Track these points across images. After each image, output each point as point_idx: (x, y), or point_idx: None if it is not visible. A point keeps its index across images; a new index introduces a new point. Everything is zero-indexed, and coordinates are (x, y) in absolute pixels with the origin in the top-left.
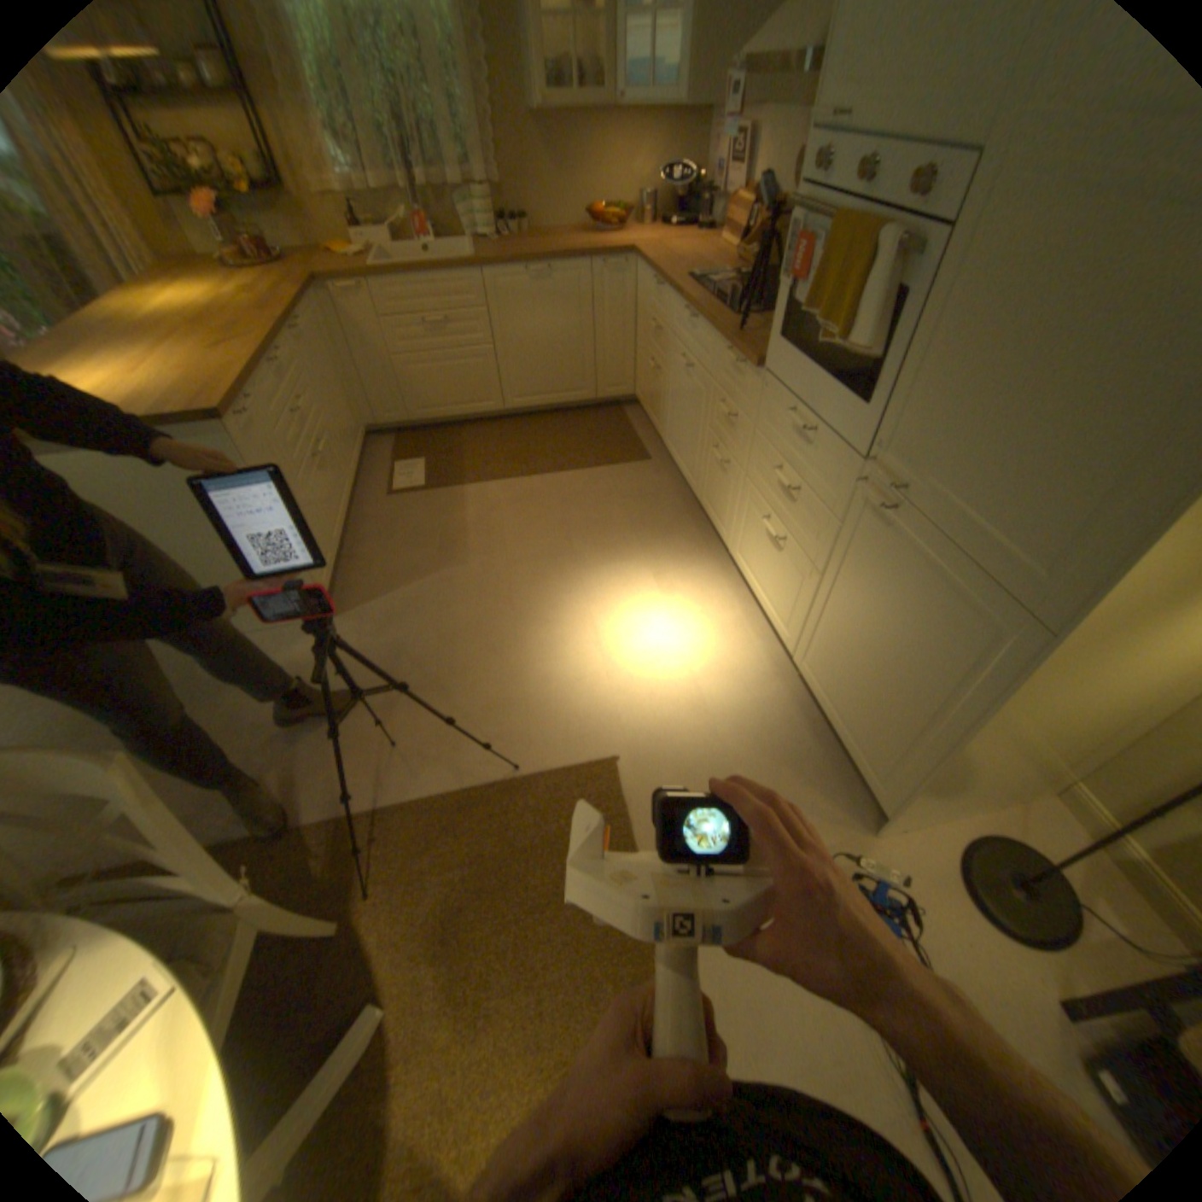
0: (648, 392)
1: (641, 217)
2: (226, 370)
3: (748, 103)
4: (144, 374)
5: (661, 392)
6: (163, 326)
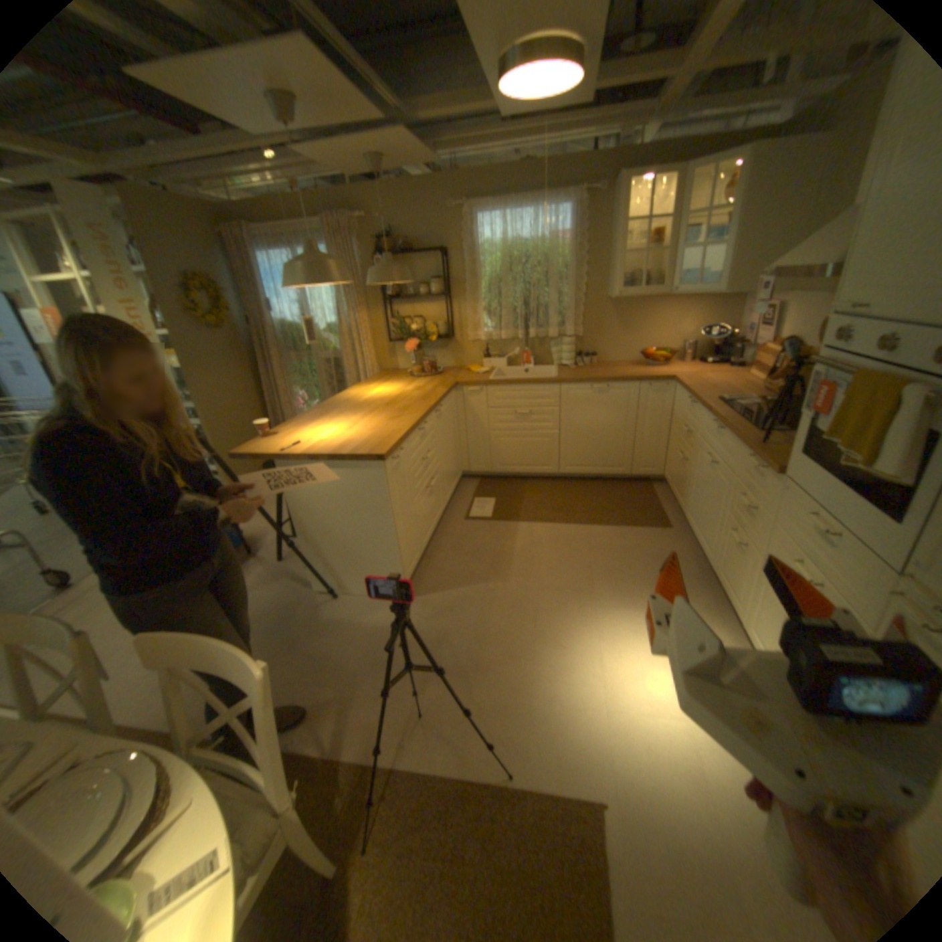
0: (676, 475)
1: (683, 356)
2: (395, 433)
3: (778, 289)
4: (354, 431)
5: (687, 477)
6: (371, 405)
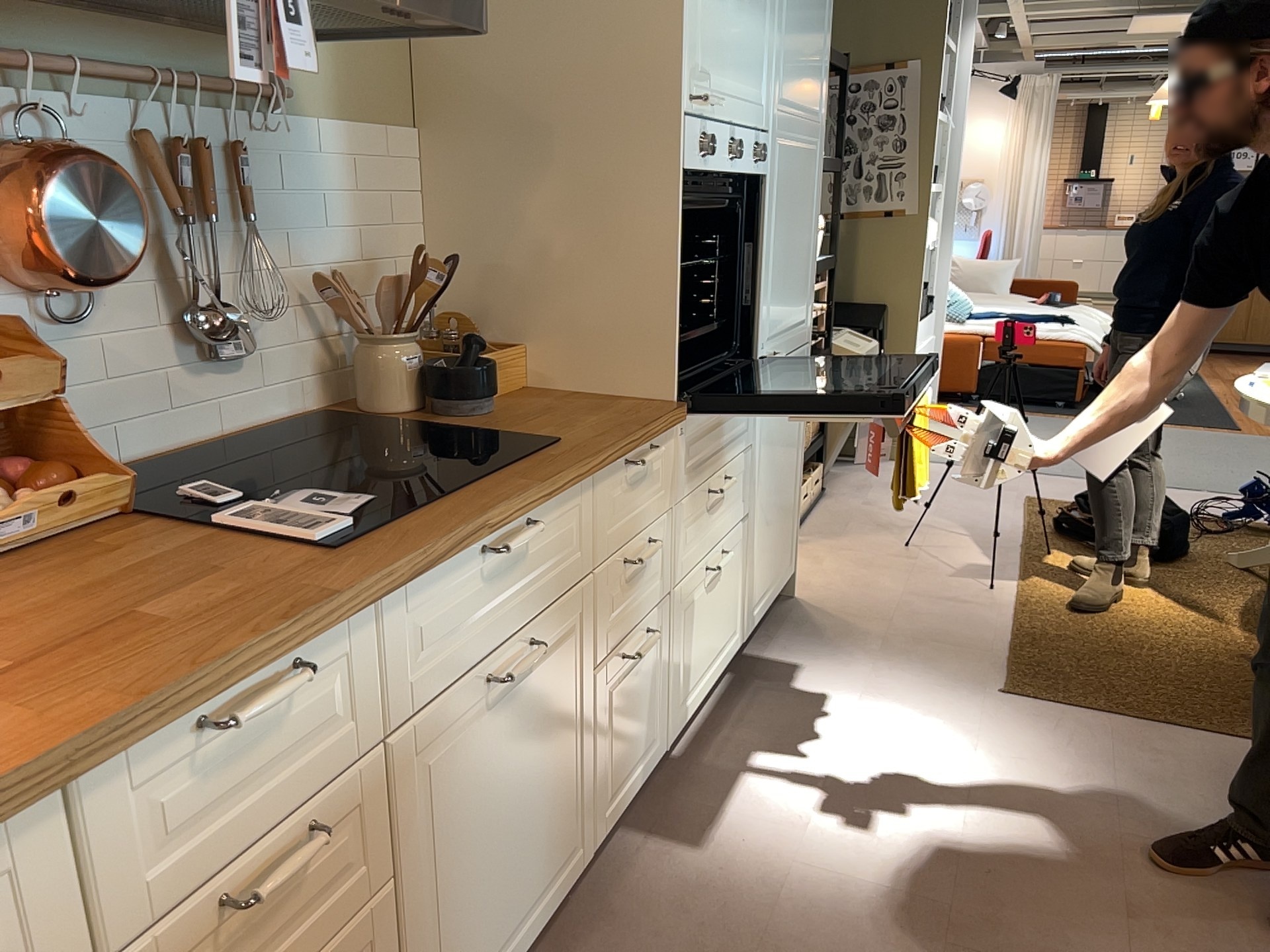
0: None
1: None
2: None
3: None
4: None
5: None
6: None
